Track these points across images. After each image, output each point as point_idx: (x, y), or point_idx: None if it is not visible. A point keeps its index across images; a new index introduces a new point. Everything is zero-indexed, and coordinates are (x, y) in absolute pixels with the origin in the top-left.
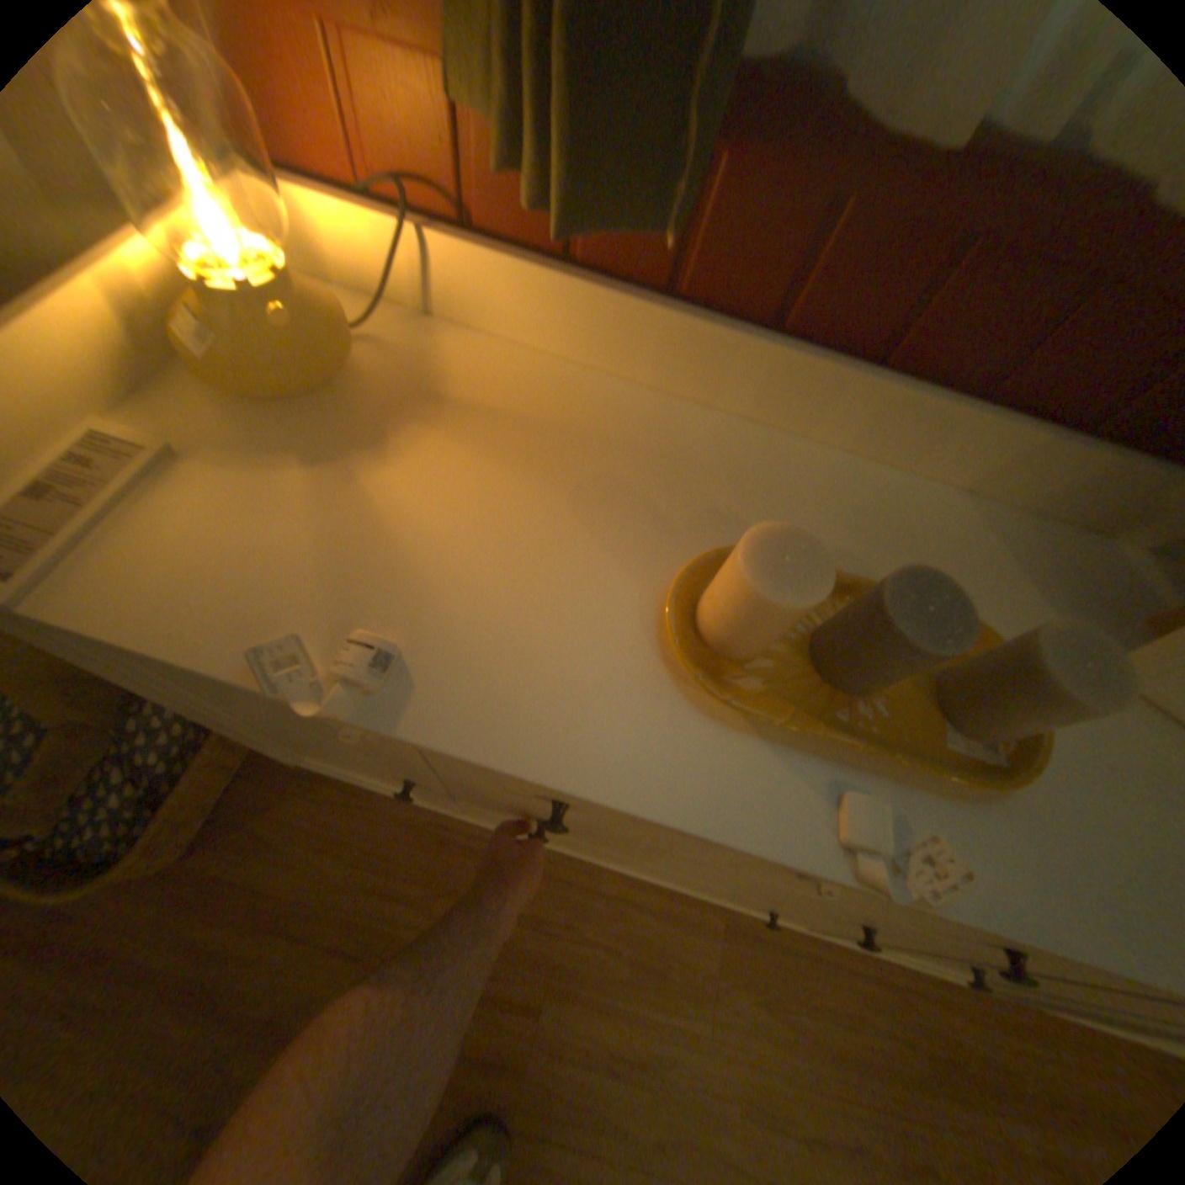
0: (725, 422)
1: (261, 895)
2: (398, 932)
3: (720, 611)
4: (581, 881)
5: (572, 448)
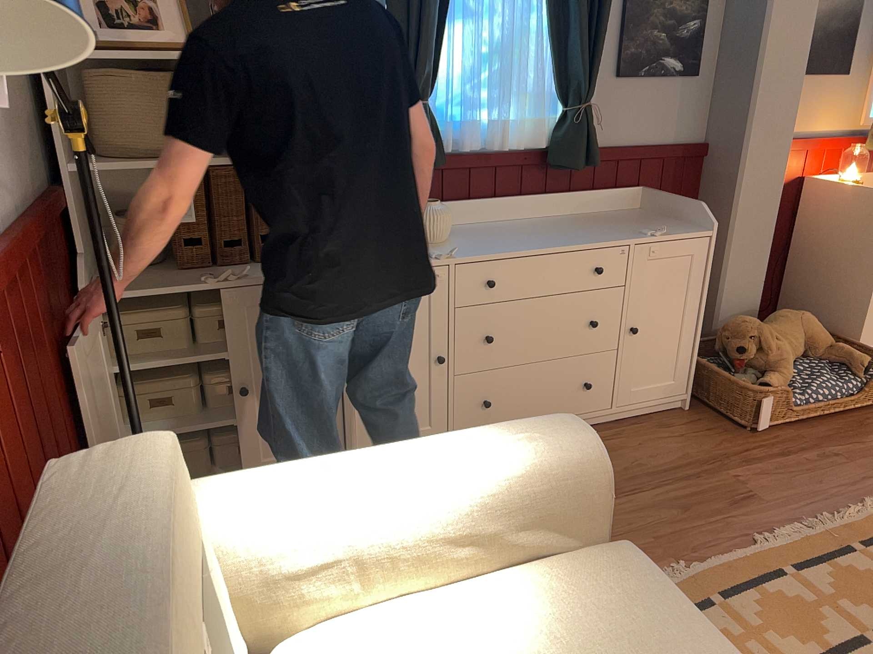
0: None
1: None
2: None
3: None
4: None
5: None
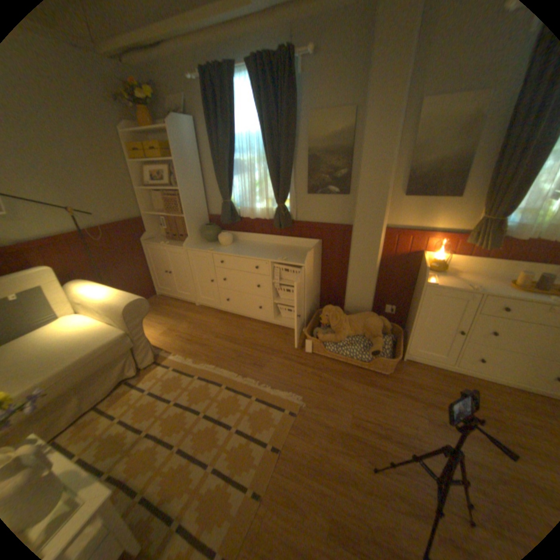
0: (501, 272)
1: (412, 382)
2: (450, 392)
3: (519, 283)
4: (494, 389)
5: (481, 275)
